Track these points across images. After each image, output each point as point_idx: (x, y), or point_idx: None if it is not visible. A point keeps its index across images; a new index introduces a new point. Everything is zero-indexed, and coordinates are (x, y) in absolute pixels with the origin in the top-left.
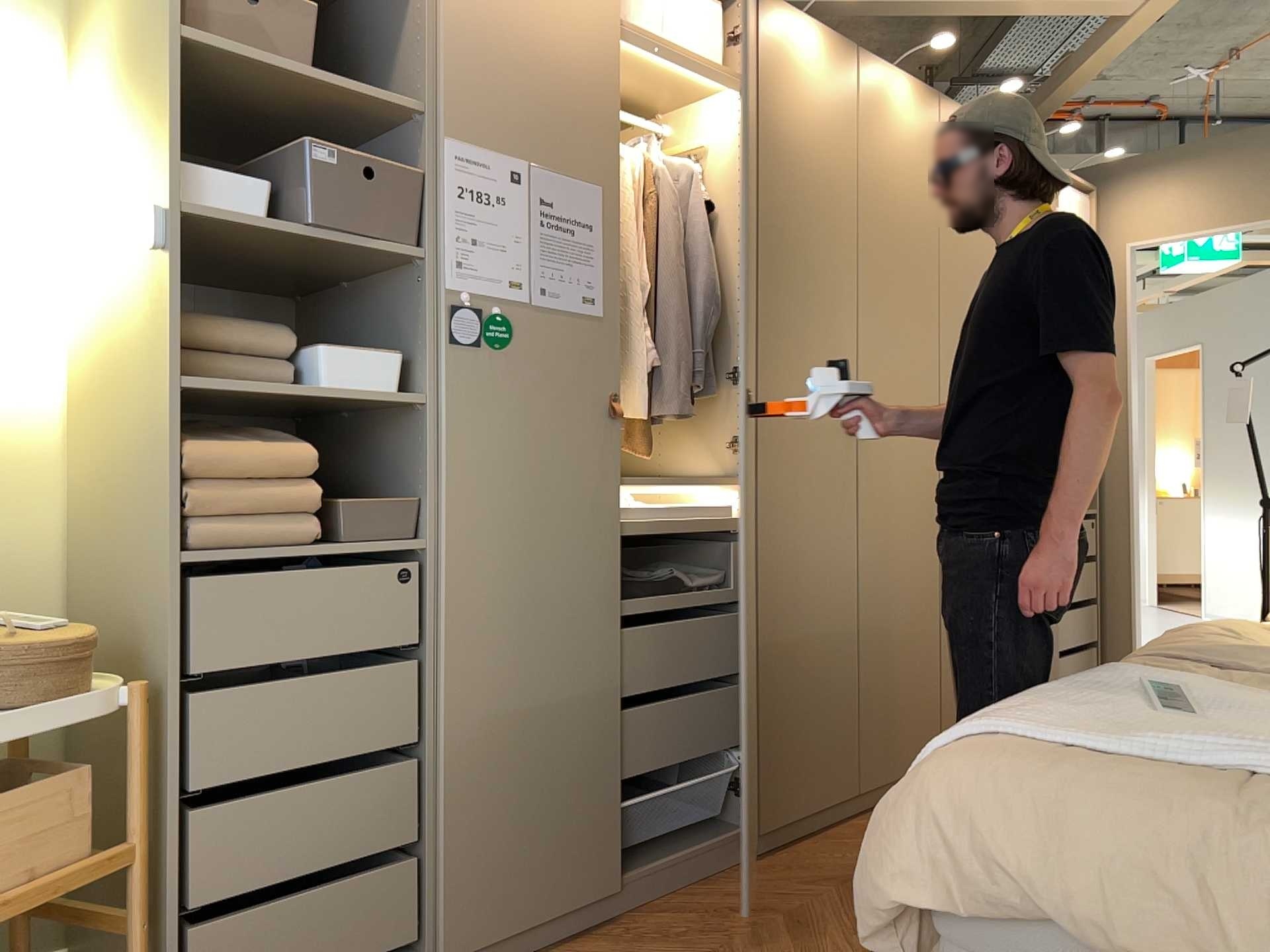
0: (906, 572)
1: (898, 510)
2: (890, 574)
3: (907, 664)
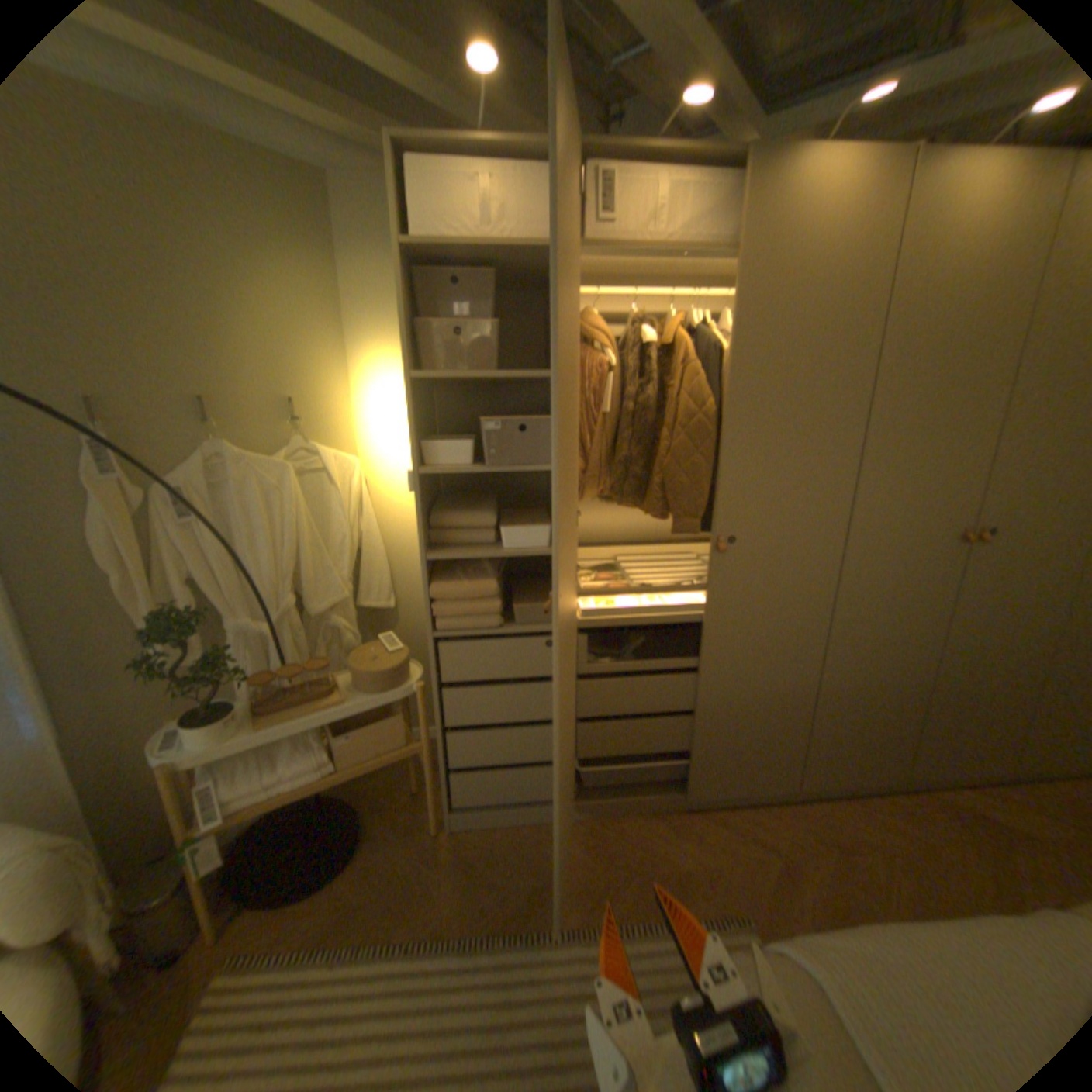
0: (1007, 646)
1: (1009, 600)
2: (984, 647)
3: (988, 710)
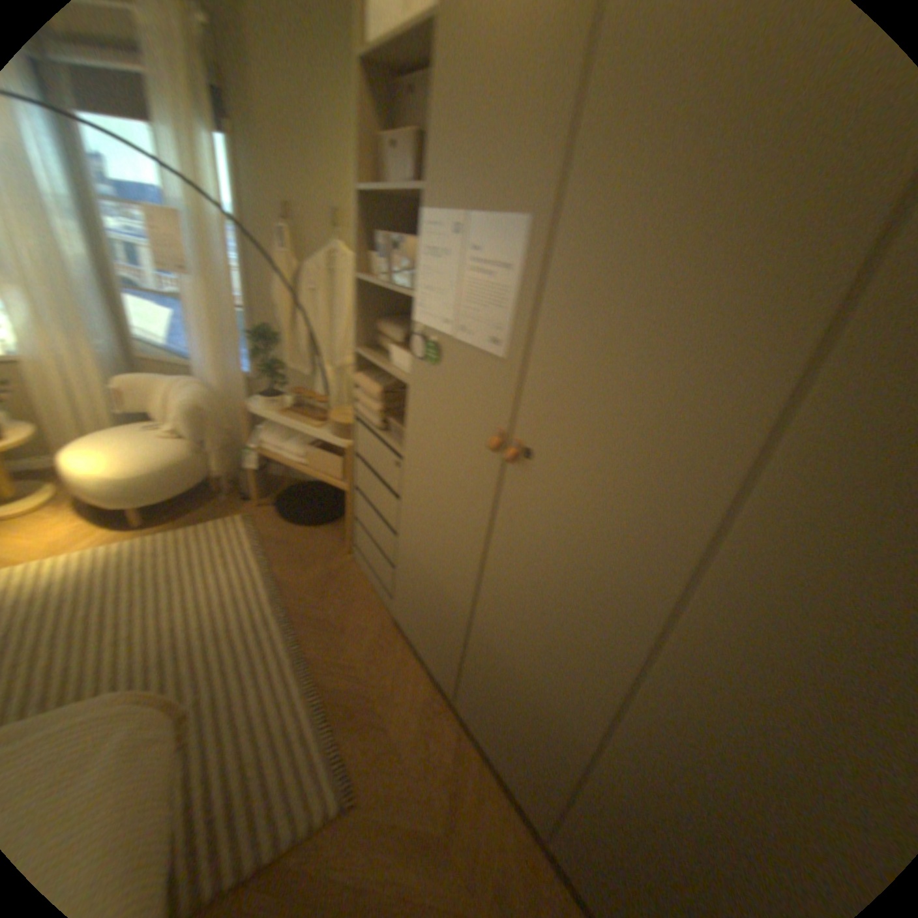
0: None
1: None
2: None
3: None
